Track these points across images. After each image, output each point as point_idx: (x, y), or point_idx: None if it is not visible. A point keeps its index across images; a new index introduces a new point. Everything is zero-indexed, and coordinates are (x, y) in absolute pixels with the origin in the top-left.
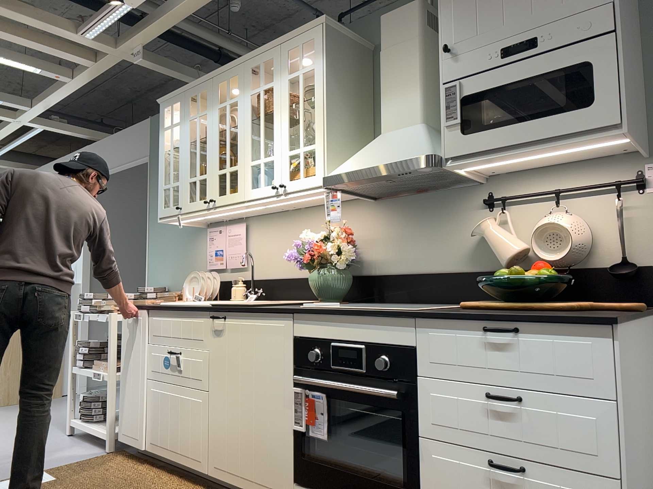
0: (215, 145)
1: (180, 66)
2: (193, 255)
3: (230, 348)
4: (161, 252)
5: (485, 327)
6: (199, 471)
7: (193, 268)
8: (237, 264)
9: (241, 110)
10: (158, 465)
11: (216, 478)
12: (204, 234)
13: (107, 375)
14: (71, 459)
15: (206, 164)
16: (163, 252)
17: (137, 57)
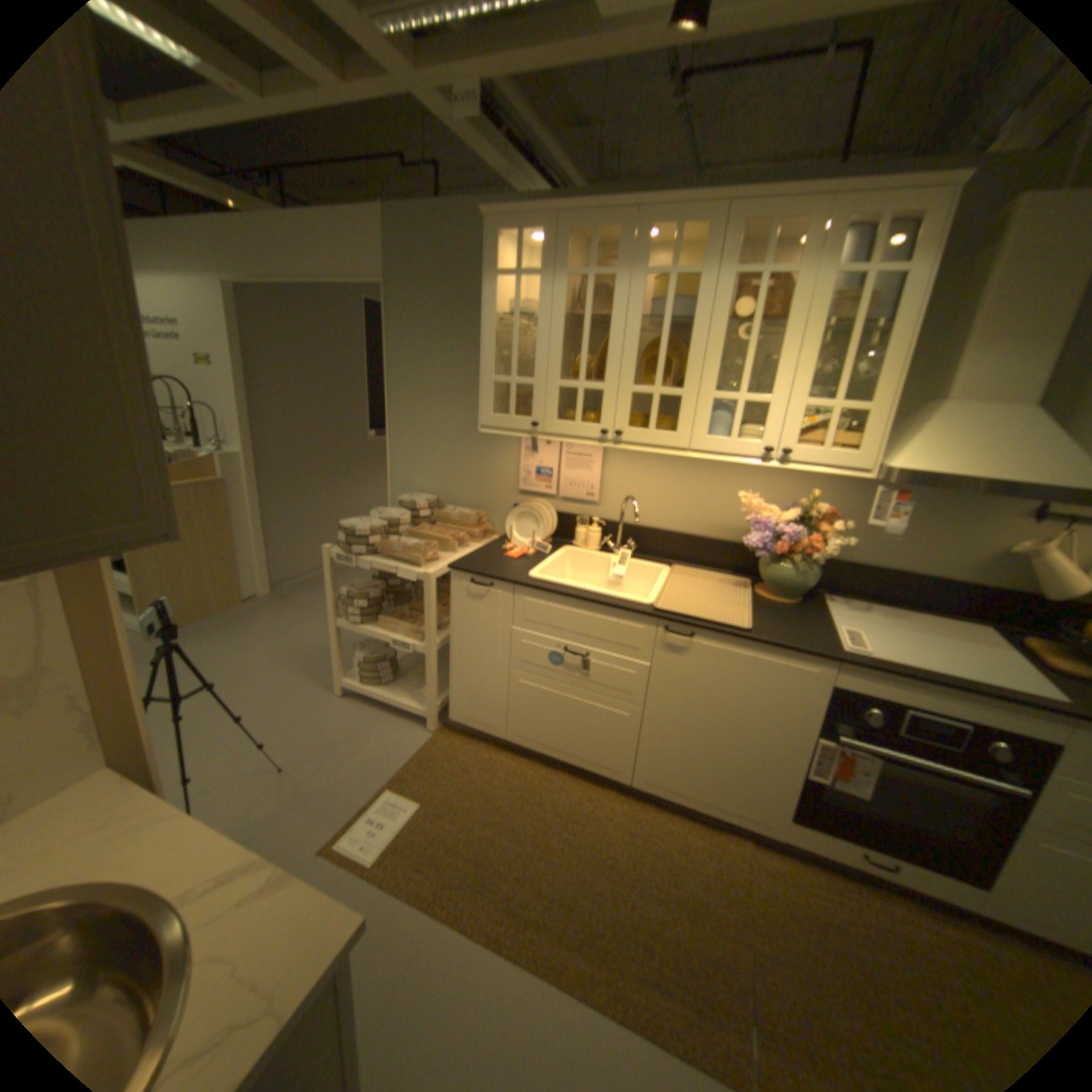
0: (632, 340)
1: (489, 125)
2: (487, 463)
3: (700, 673)
4: (417, 445)
5: None
6: (616, 782)
7: (487, 481)
8: (583, 497)
9: (709, 295)
10: (517, 751)
11: (648, 794)
12: (512, 440)
13: (420, 647)
14: (396, 755)
15: (607, 367)
16: (422, 445)
17: (462, 103)
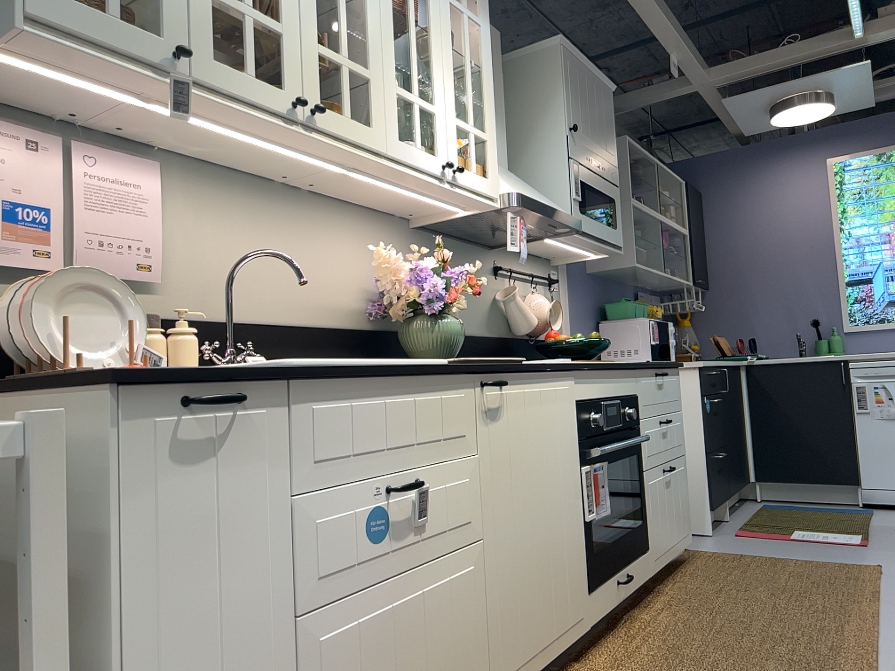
0: None
1: None
2: None
3: (513, 437)
4: None
5: (657, 373)
6: None
7: None
8: (128, 270)
9: None
10: None
11: None
12: None
13: None
14: None
15: None
16: None
17: None
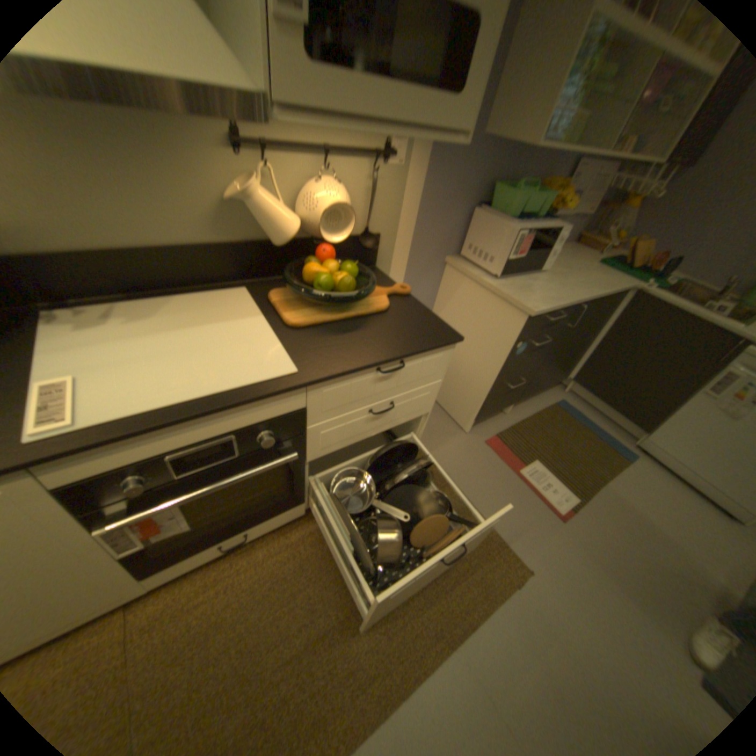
0: None
1: None
2: None
3: None
4: None
5: (378, 367)
6: None
7: None
8: None
9: None
10: None
11: None
12: None
13: None
14: None
15: None
16: None
17: None
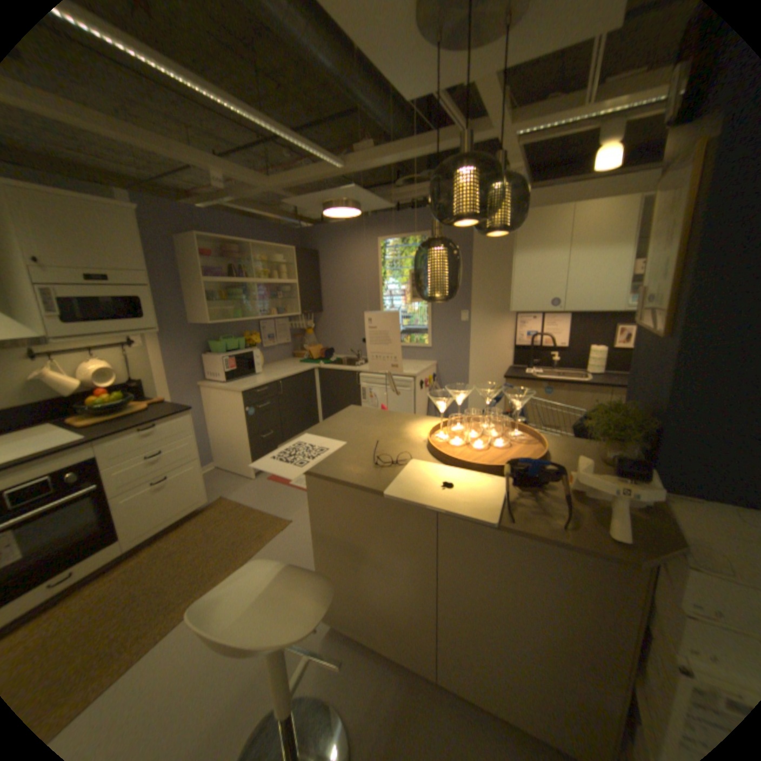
0: None
1: None
2: None
3: None
4: None
5: (139, 429)
6: None
7: None
8: None
9: None
10: None
11: None
12: None
13: None
14: None
15: None
16: None
17: None
